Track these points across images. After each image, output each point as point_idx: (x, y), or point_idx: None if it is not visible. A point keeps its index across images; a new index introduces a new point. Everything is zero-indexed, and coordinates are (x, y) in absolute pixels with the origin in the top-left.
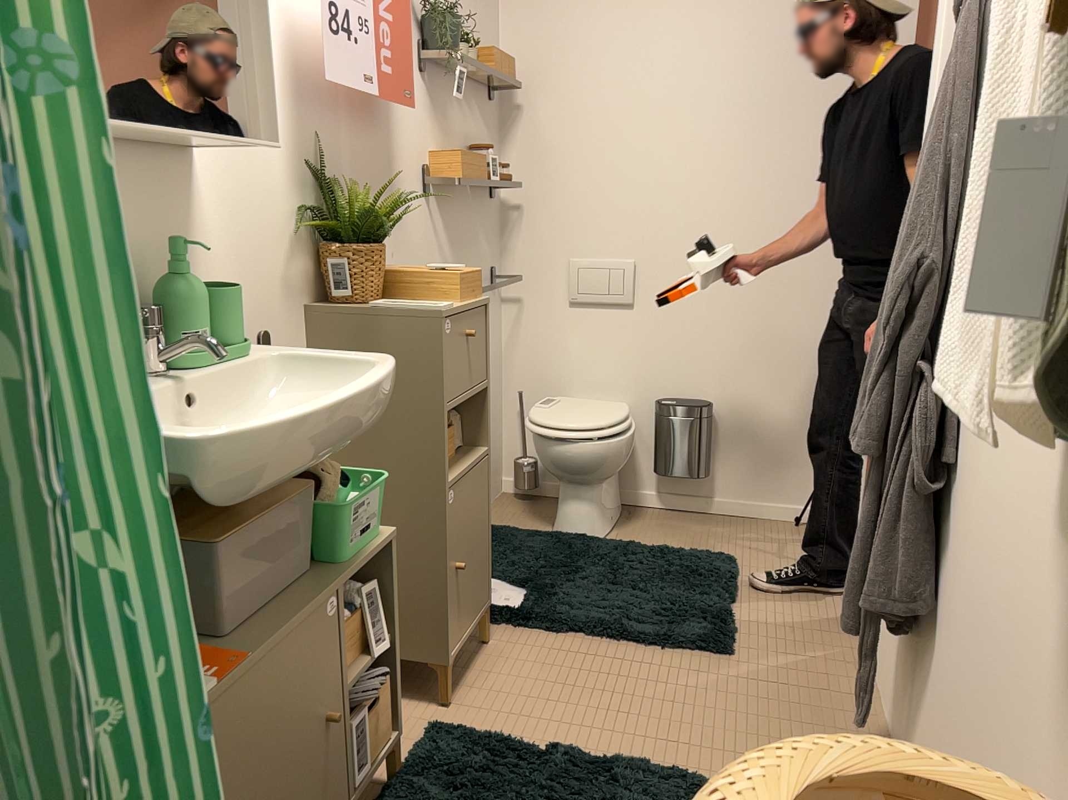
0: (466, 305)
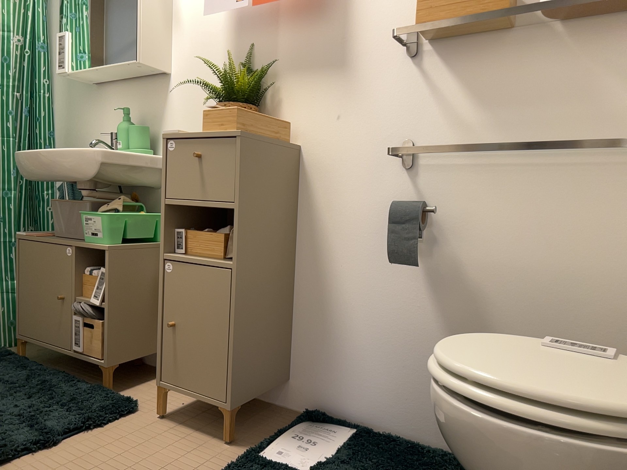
0: (197, 133)
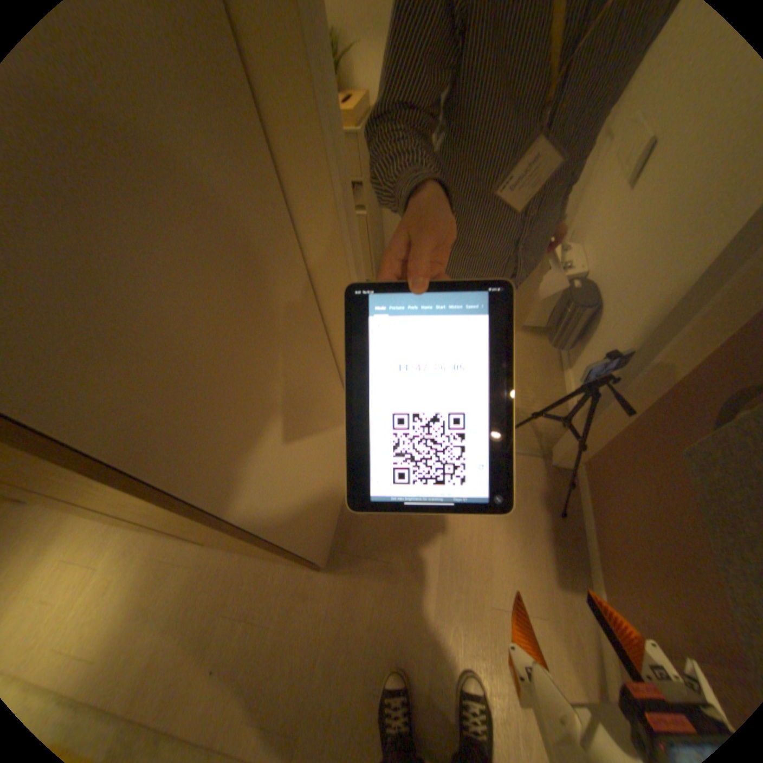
0: None
